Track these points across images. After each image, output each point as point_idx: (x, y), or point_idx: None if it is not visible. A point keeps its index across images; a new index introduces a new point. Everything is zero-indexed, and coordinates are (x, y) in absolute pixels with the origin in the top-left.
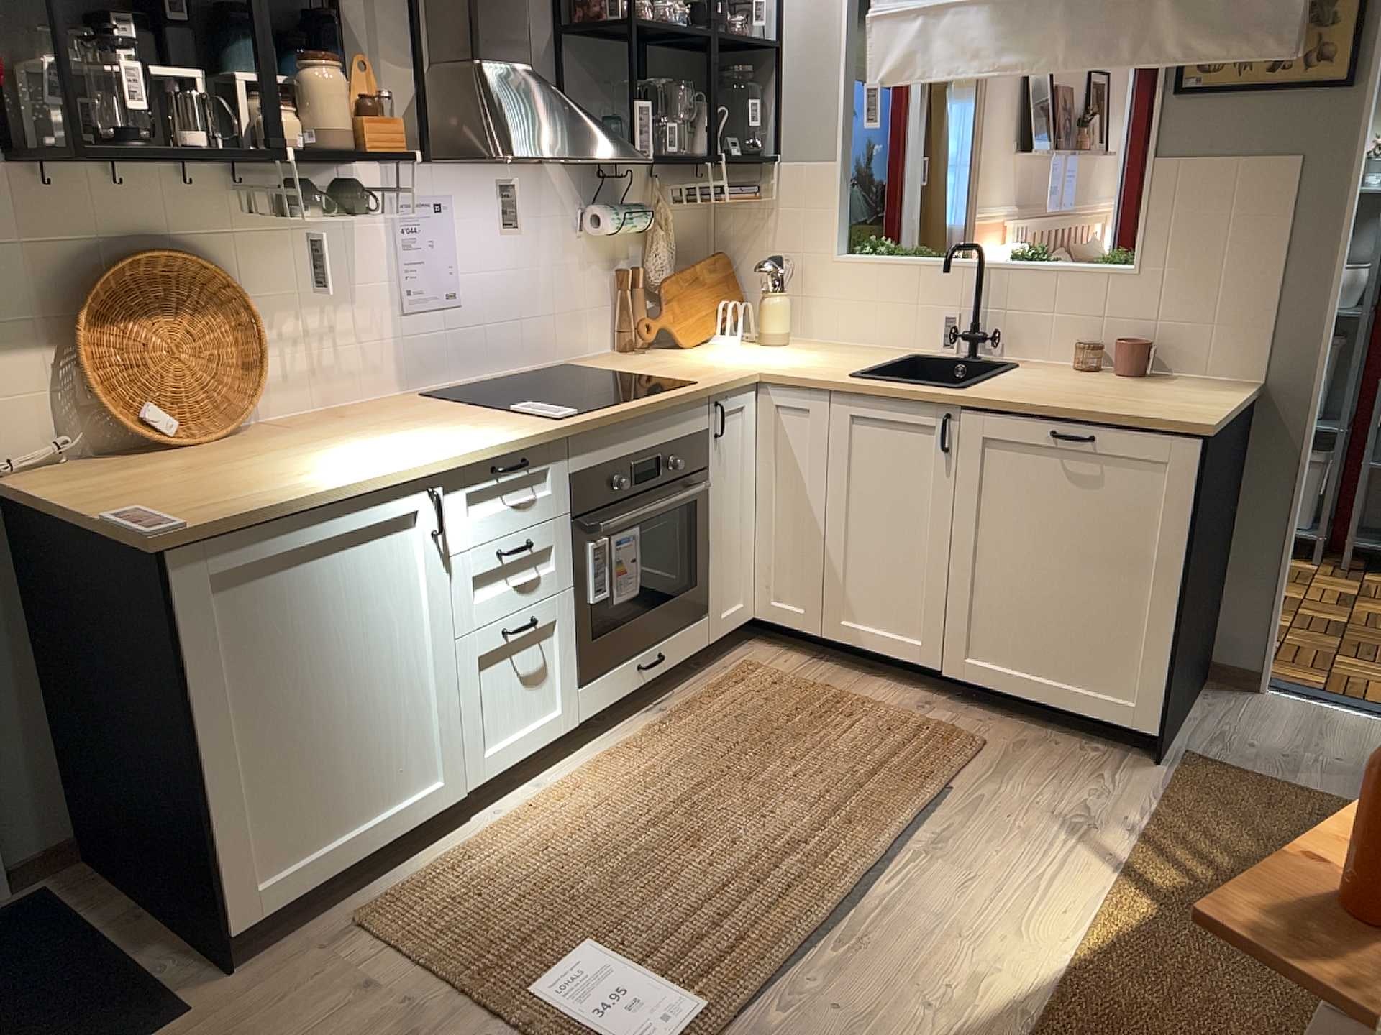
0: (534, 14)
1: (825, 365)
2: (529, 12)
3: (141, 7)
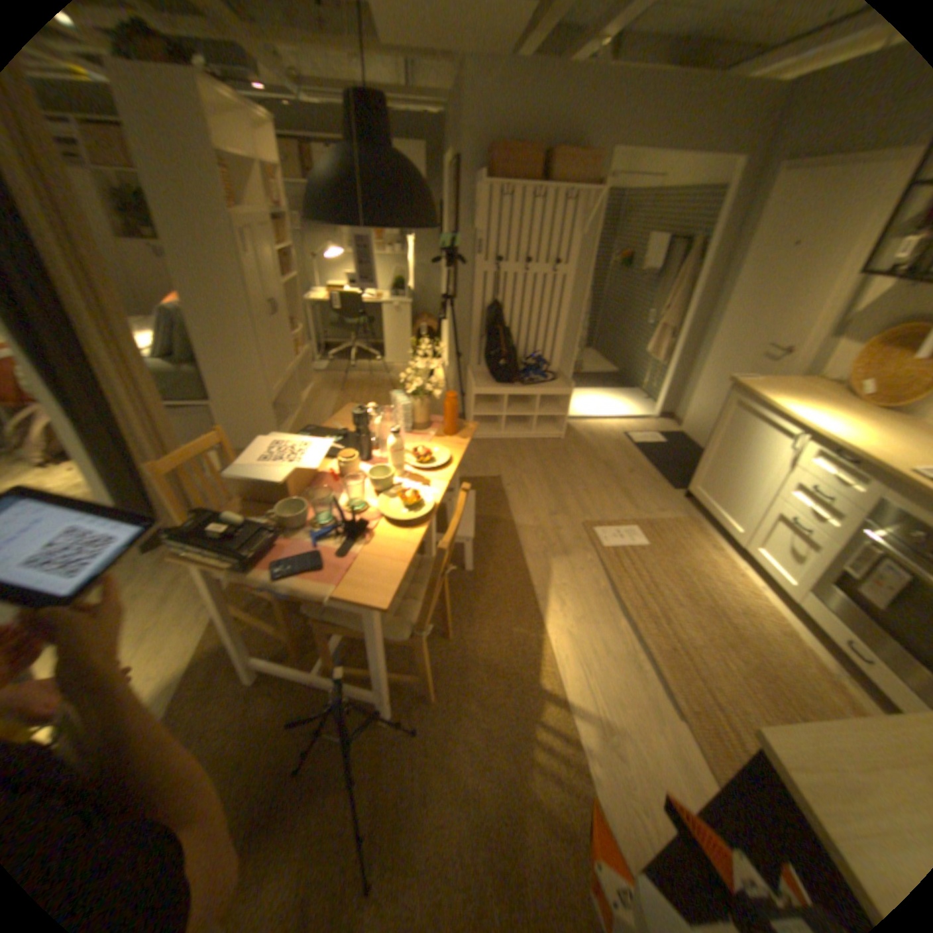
0: None
1: None
2: None
3: None
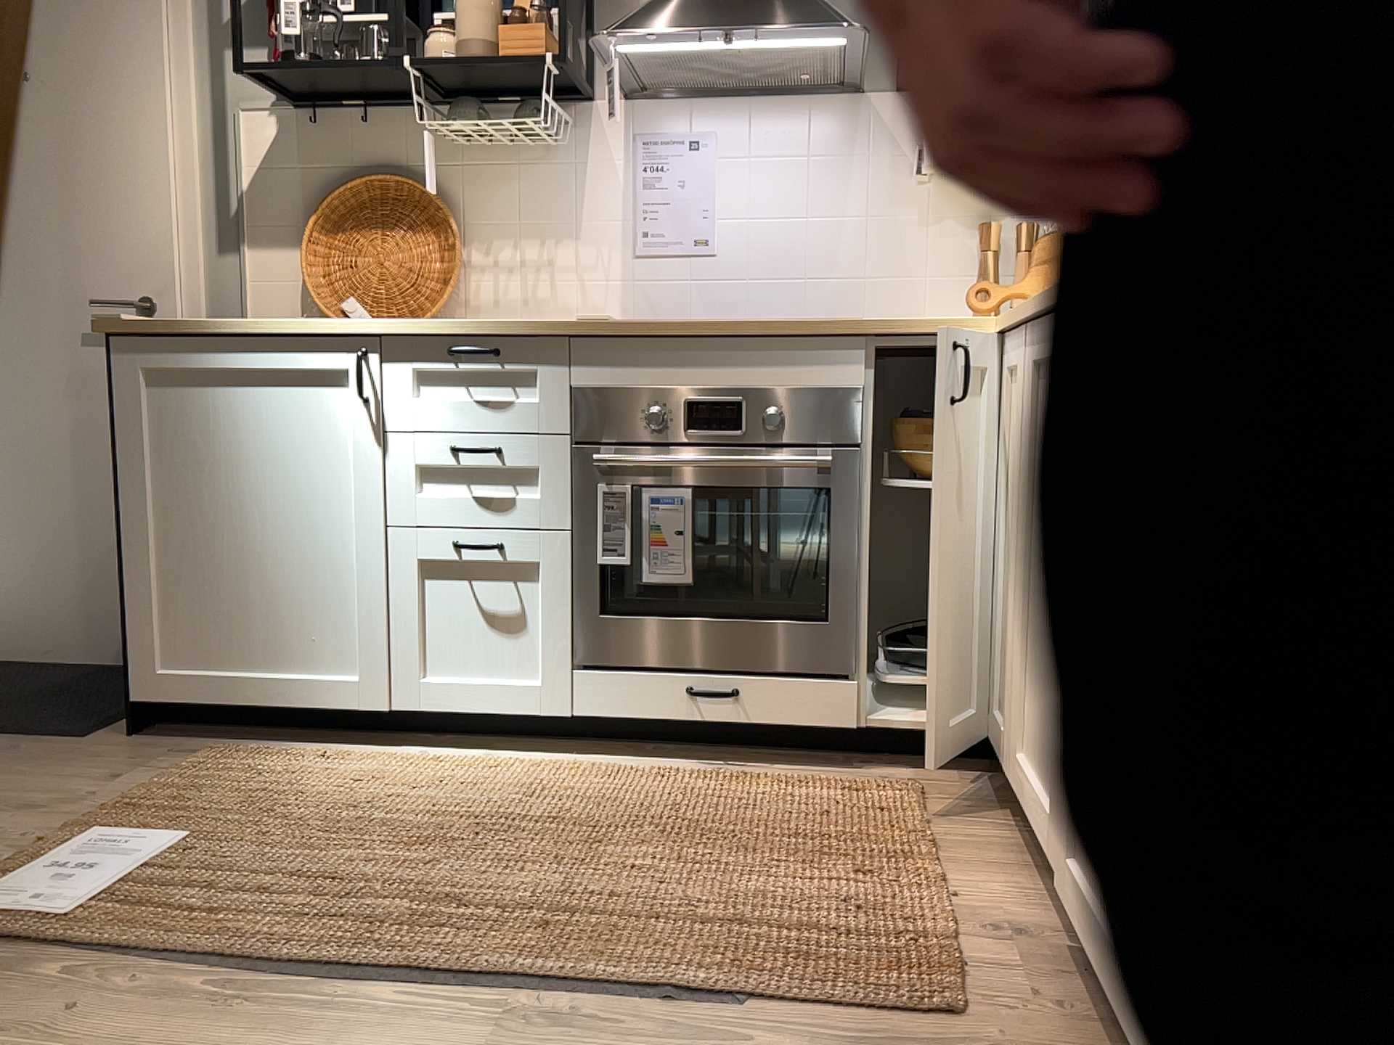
0: None
1: None
2: None
3: None
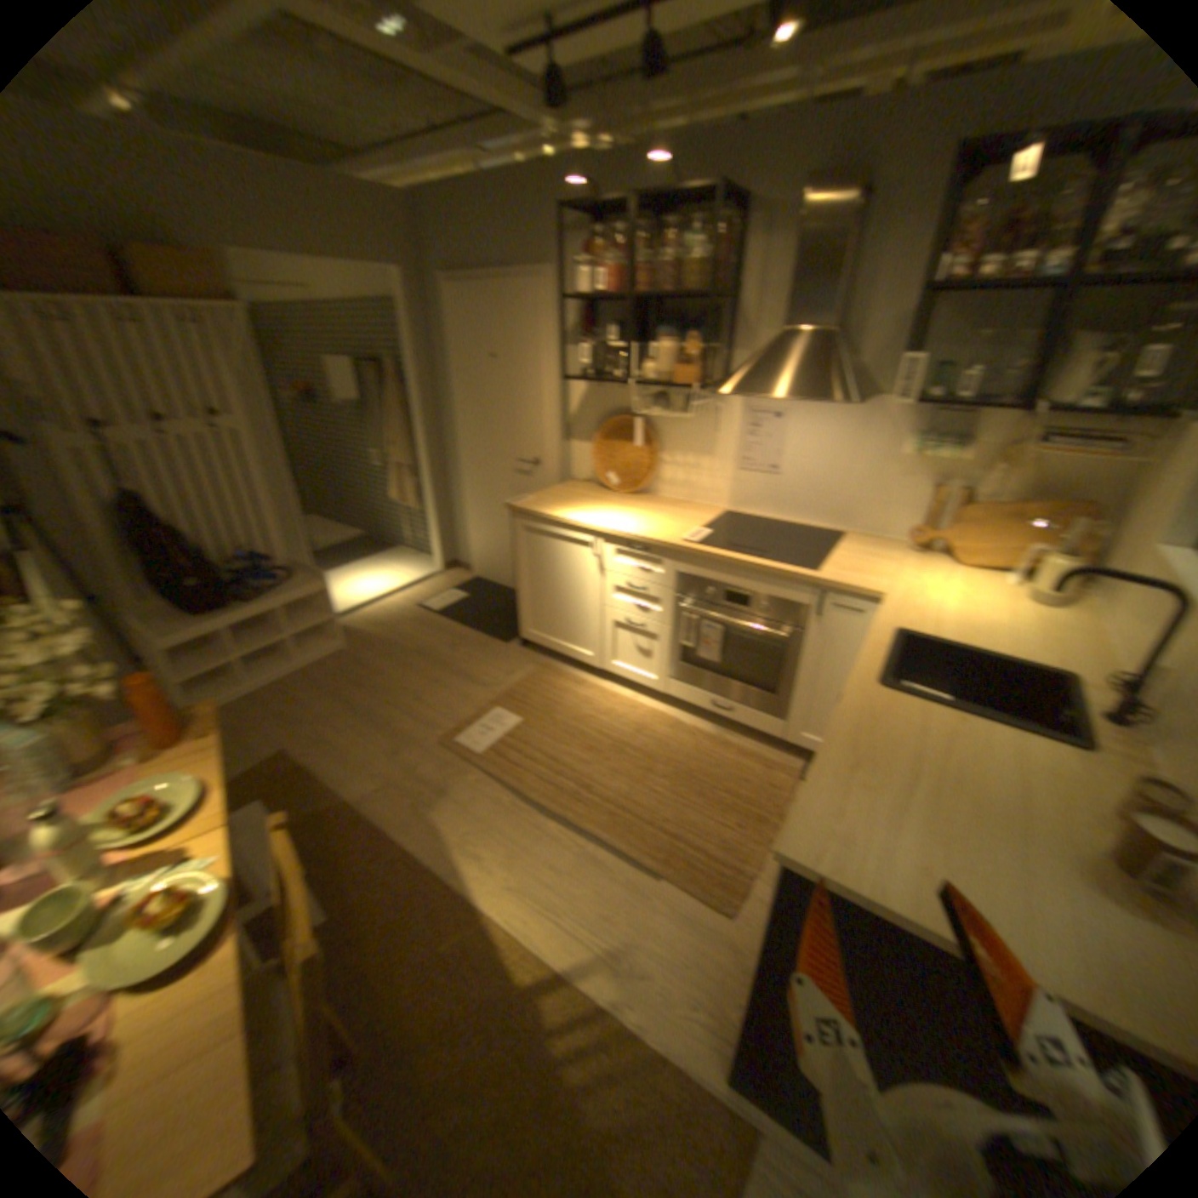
0: (906, 279)
1: (949, 622)
2: (898, 278)
3: (642, 314)
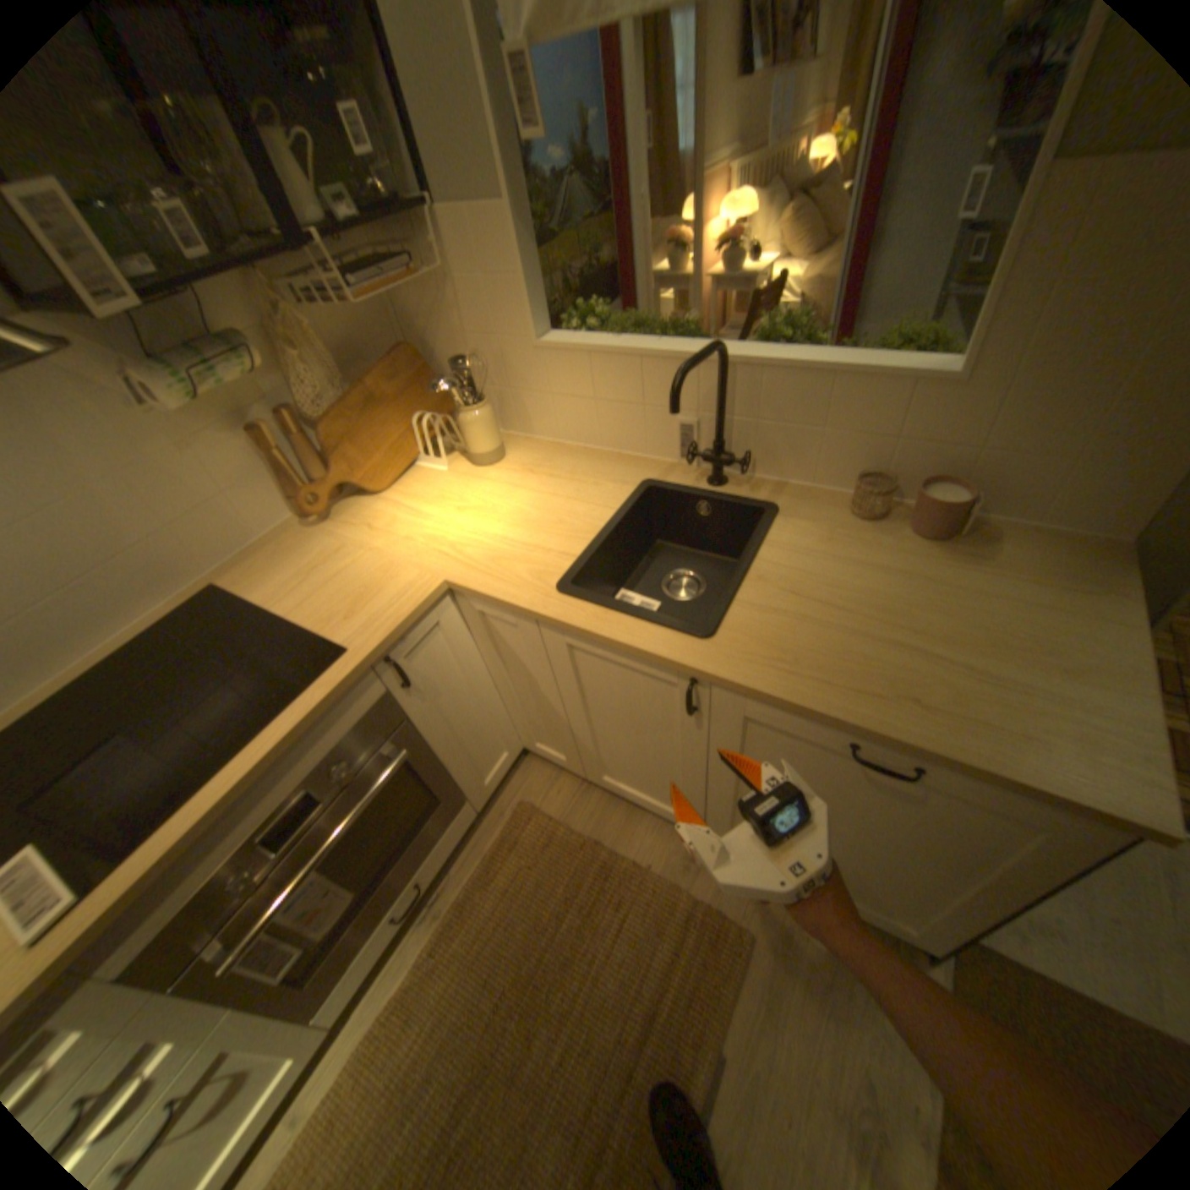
0: None
1: (531, 535)
2: None
3: None
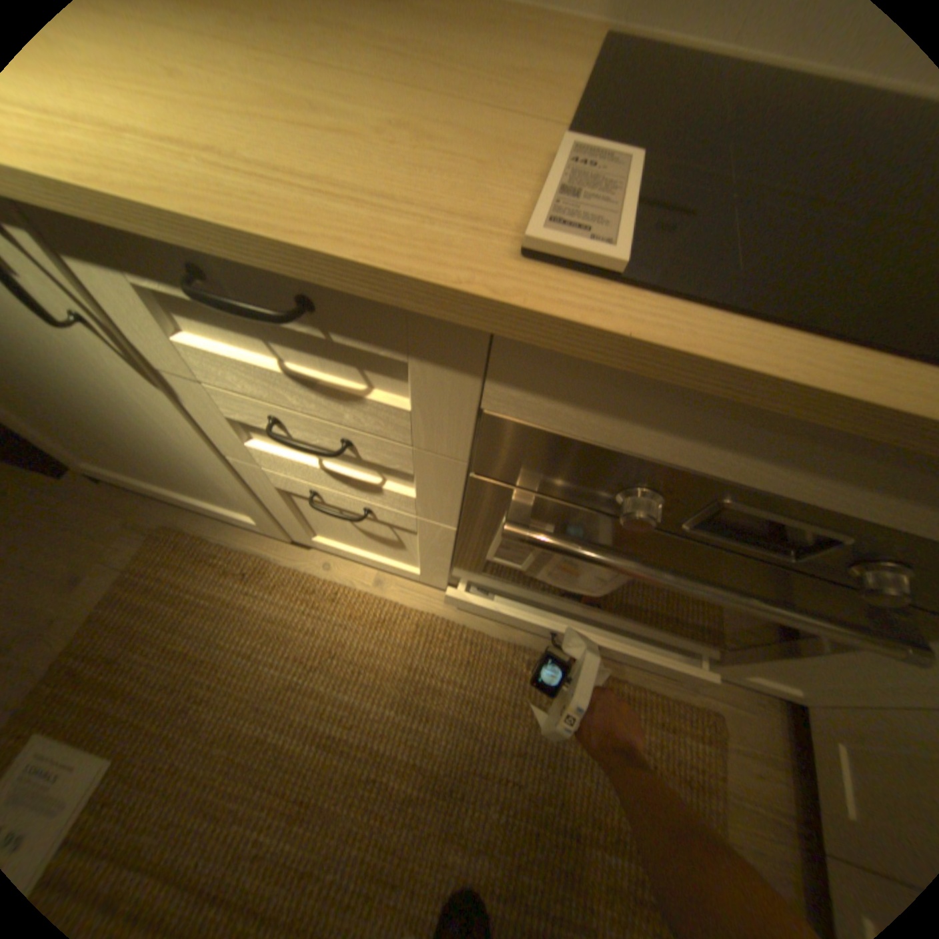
0: None
1: None
2: None
3: None
